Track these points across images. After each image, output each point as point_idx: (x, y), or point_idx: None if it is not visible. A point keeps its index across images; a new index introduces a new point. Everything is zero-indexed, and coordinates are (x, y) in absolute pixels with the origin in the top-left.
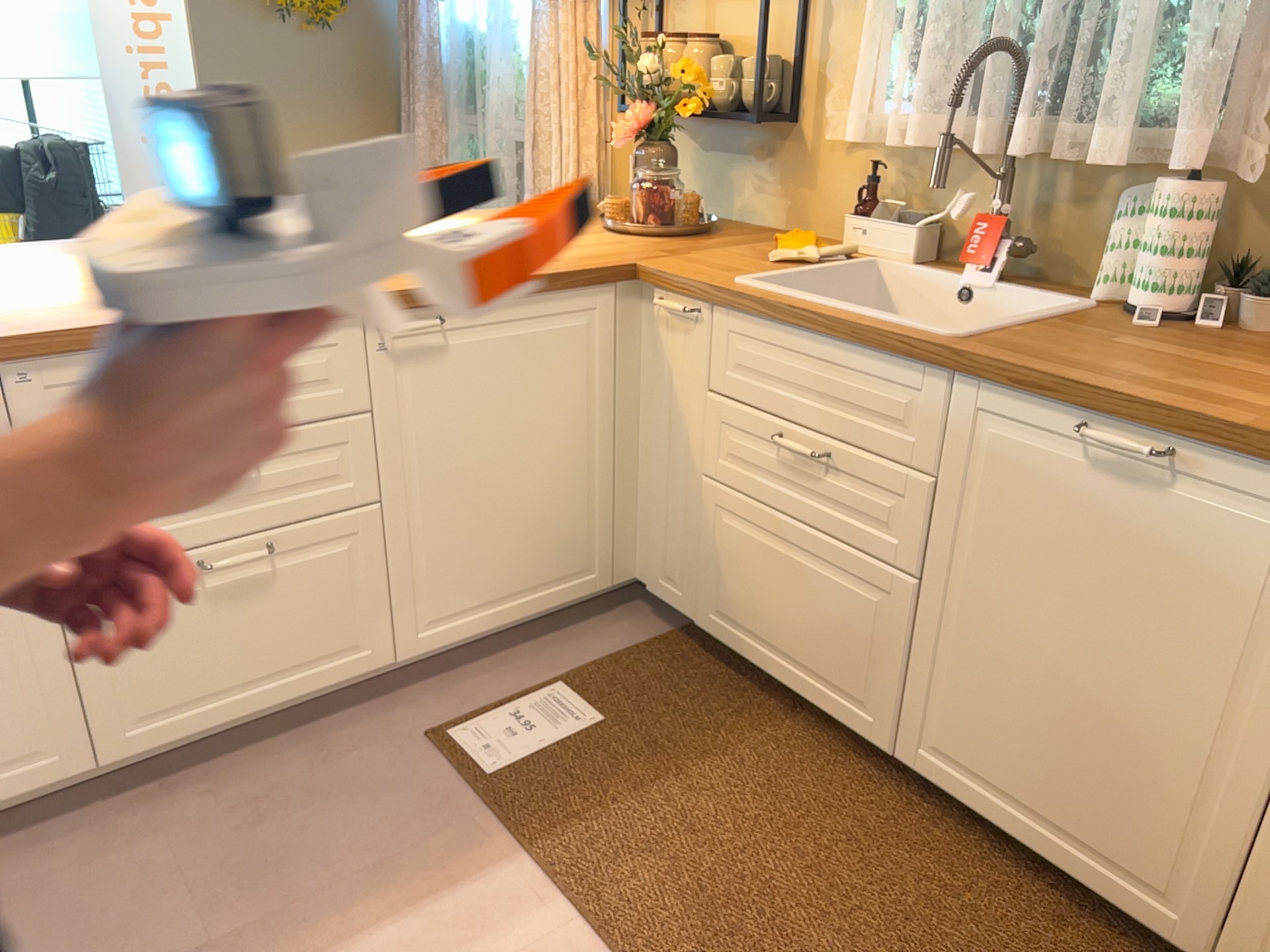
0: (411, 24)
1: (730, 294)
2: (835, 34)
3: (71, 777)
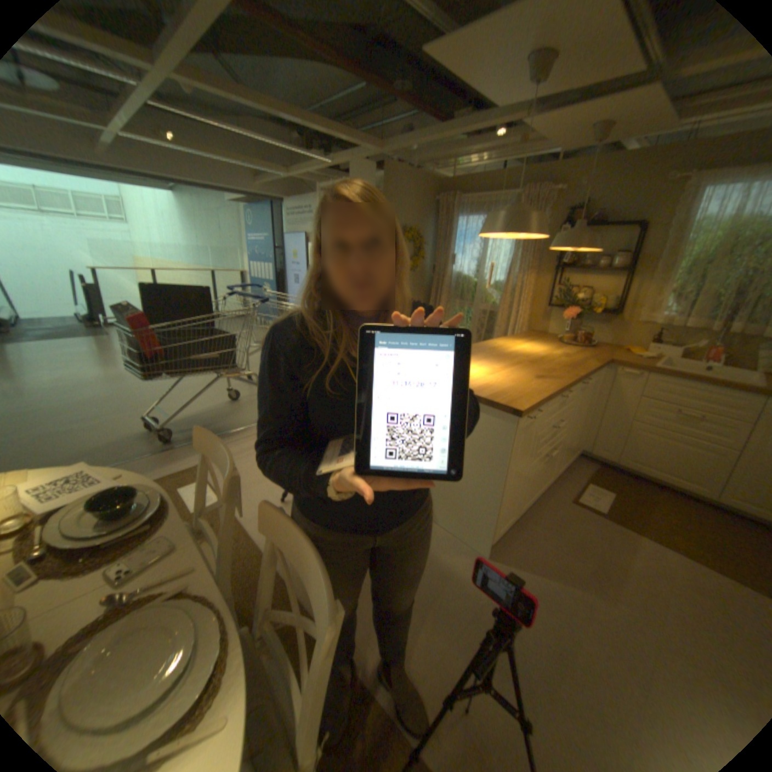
0: (438, 270)
1: (662, 370)
2: (649, 291)
3: (513, 523)
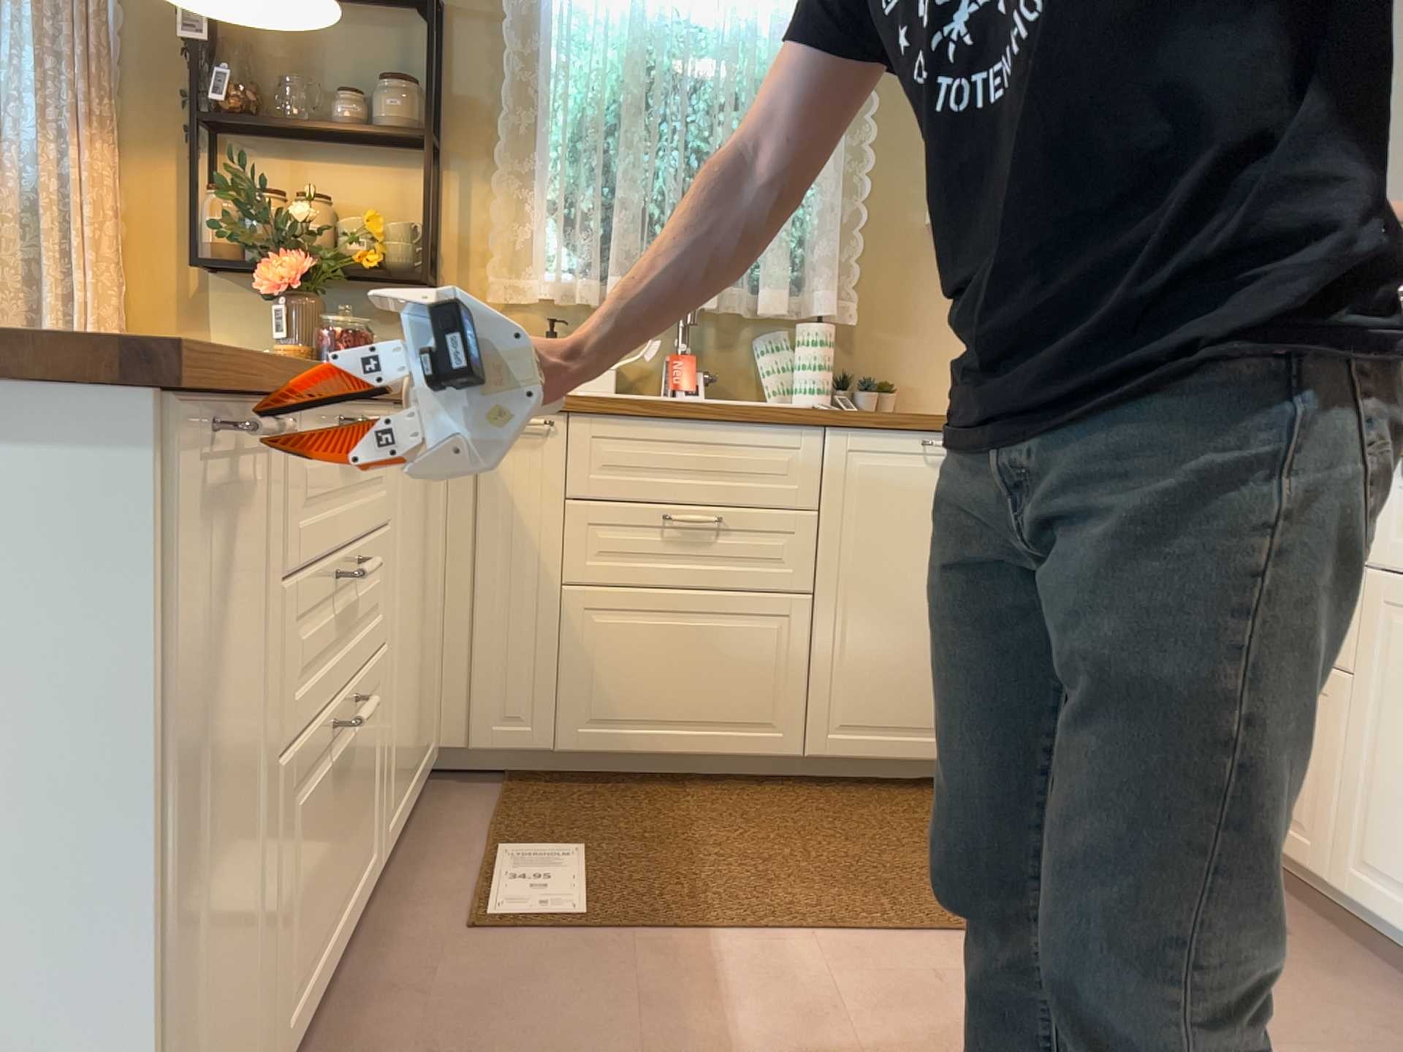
0: None
1: (596, 401)
2: (497, 209)
3: None
